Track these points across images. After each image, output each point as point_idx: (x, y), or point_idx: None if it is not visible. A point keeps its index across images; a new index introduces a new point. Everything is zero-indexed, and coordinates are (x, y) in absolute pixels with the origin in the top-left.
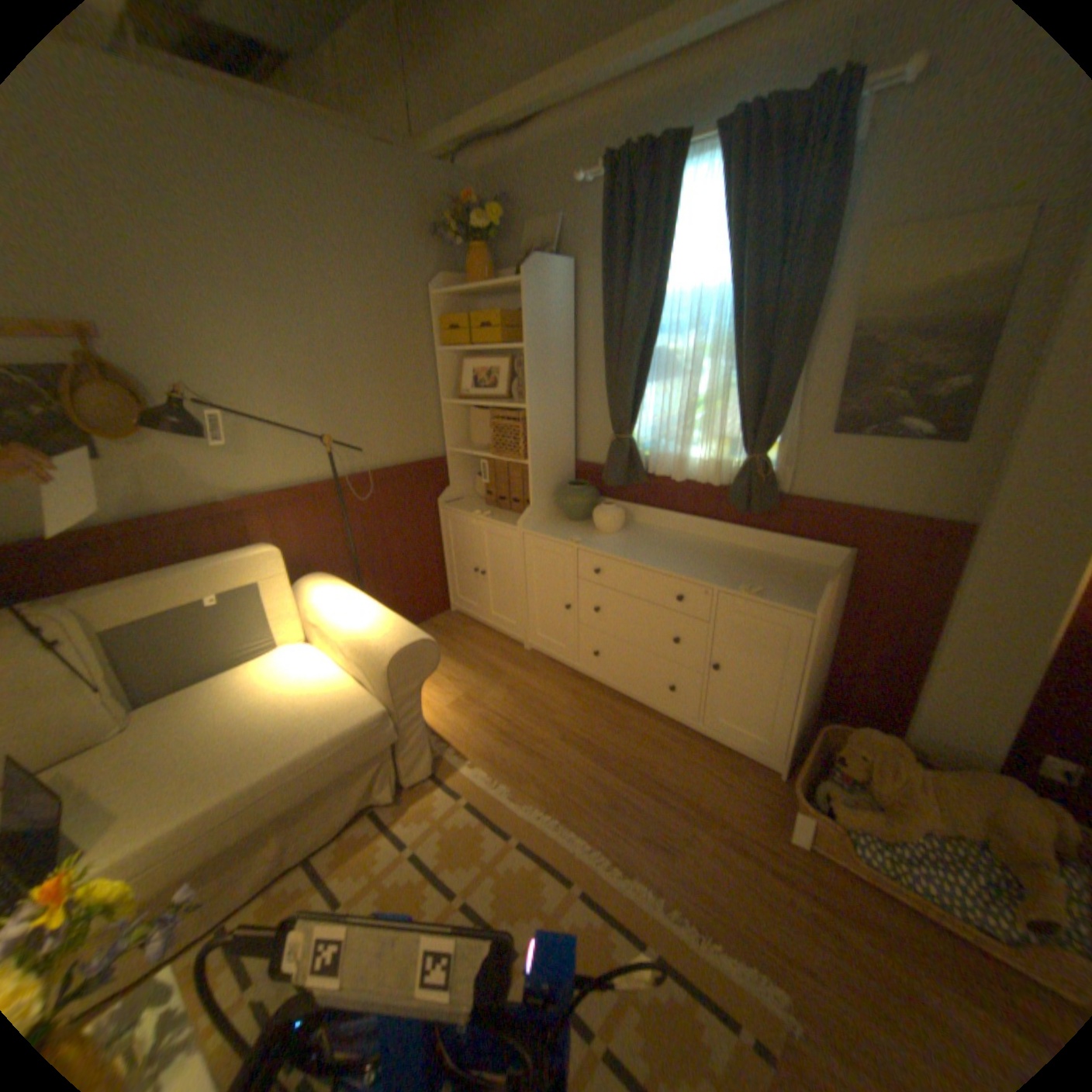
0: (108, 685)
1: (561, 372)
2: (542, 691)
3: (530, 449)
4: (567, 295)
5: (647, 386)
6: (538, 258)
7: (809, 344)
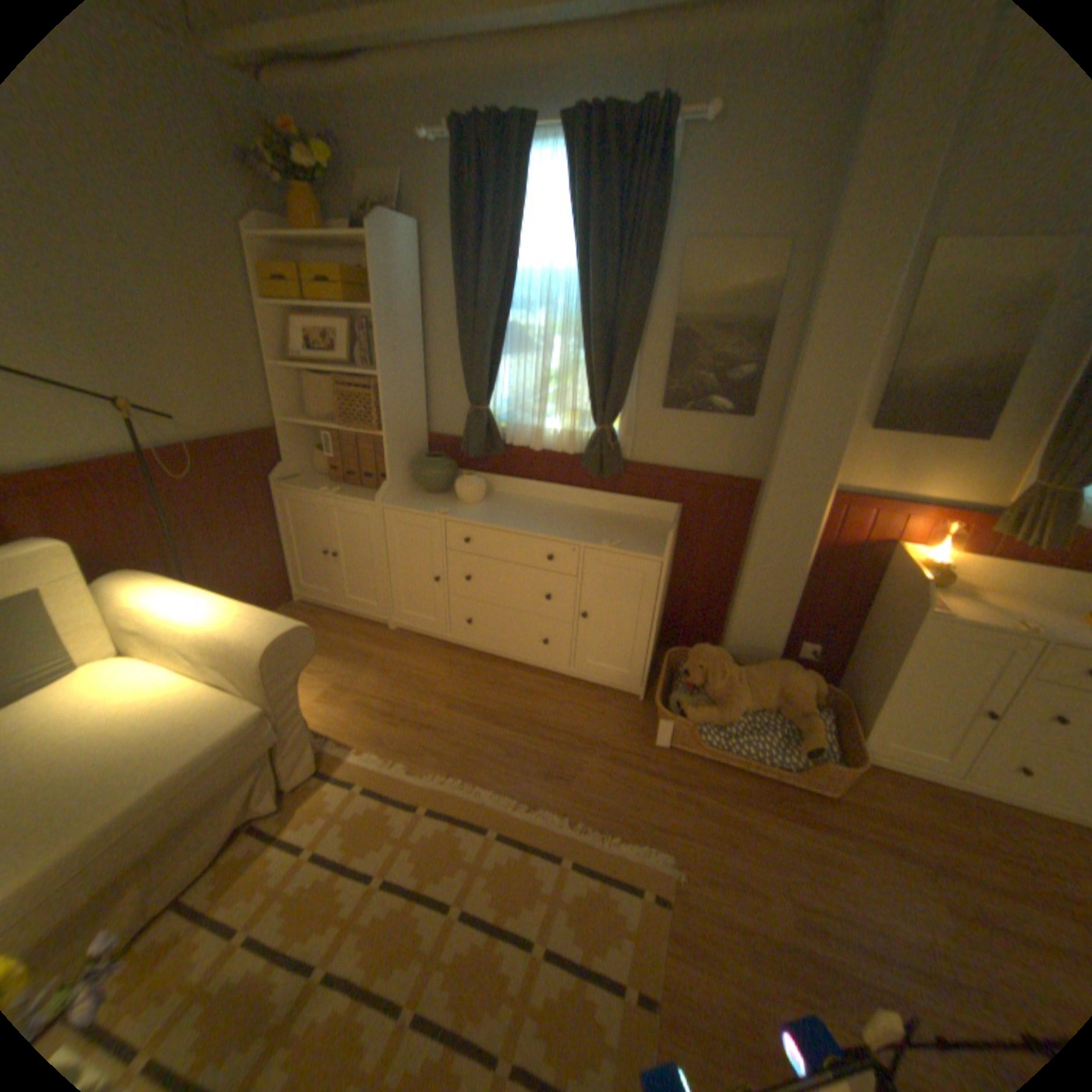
0: None
1: (410, 340)
2: (417, 666)
3: (384, 419)
4: (412, 258)
5: (502, 359)
6: (382, 213)
7: (642, 331)
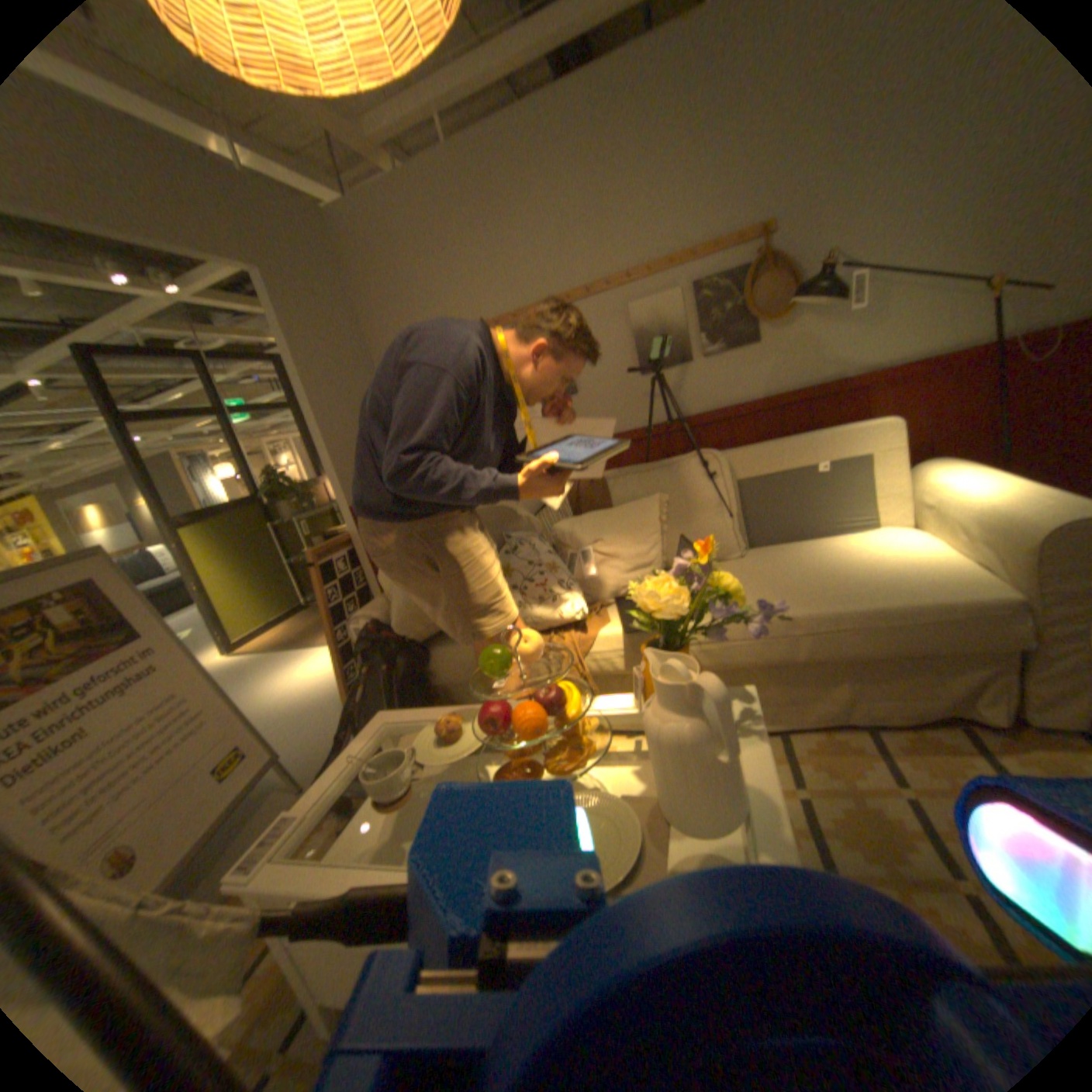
0: (736, 518)
1: None
2: None
3: None
4: None
5: None
6: None
7: None
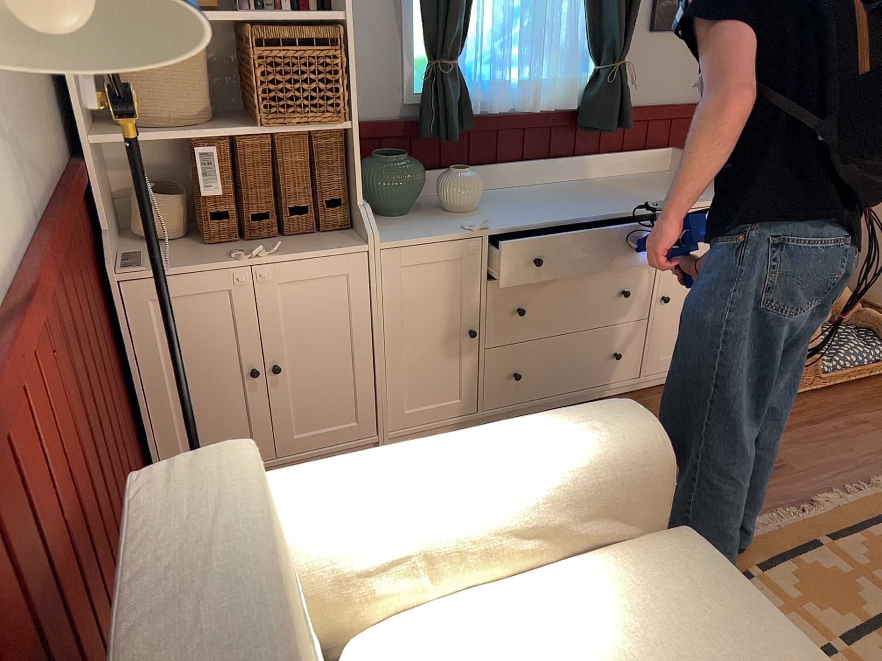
0: None
1: None
2: None
3: (353, 98)
4: None
5: None
6: None
7: None
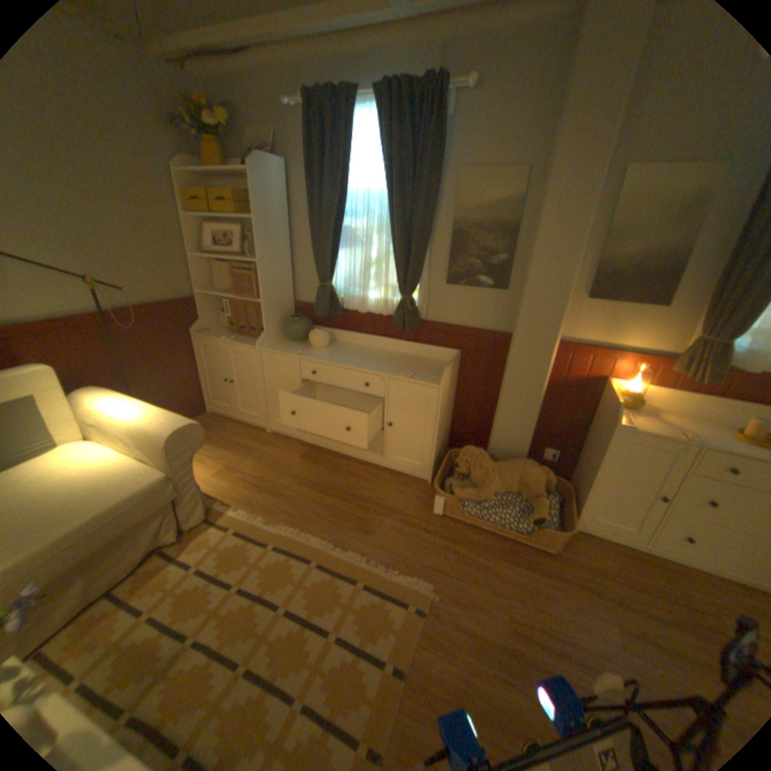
0: None
1: (280, 238)
2: (281, 457)
3: (261, 291)
4: (281, 184)
5: (340, 251)
6: (258, 154)
7: (430, 231)
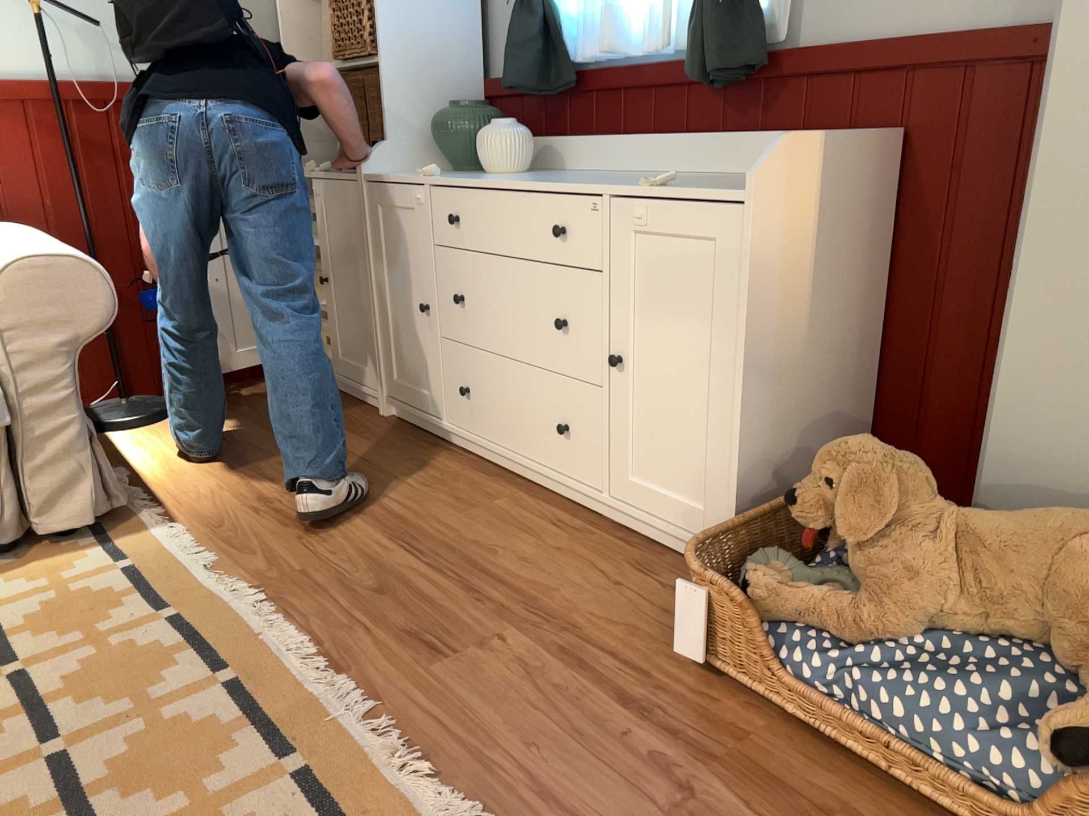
0: None
1: None
2: (369, 459)
3: (380, 32)
4: None
5: None
6: None
7: None
